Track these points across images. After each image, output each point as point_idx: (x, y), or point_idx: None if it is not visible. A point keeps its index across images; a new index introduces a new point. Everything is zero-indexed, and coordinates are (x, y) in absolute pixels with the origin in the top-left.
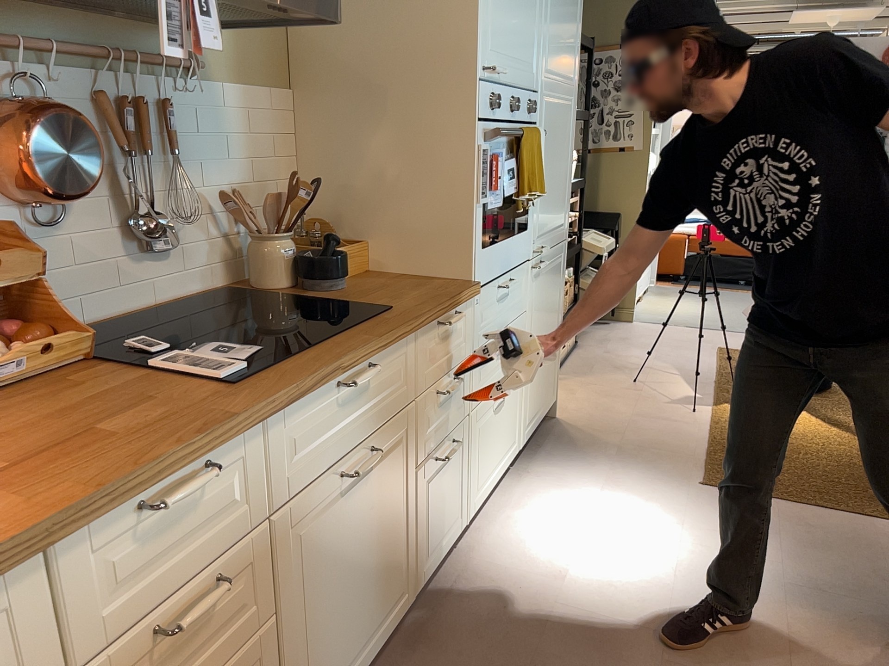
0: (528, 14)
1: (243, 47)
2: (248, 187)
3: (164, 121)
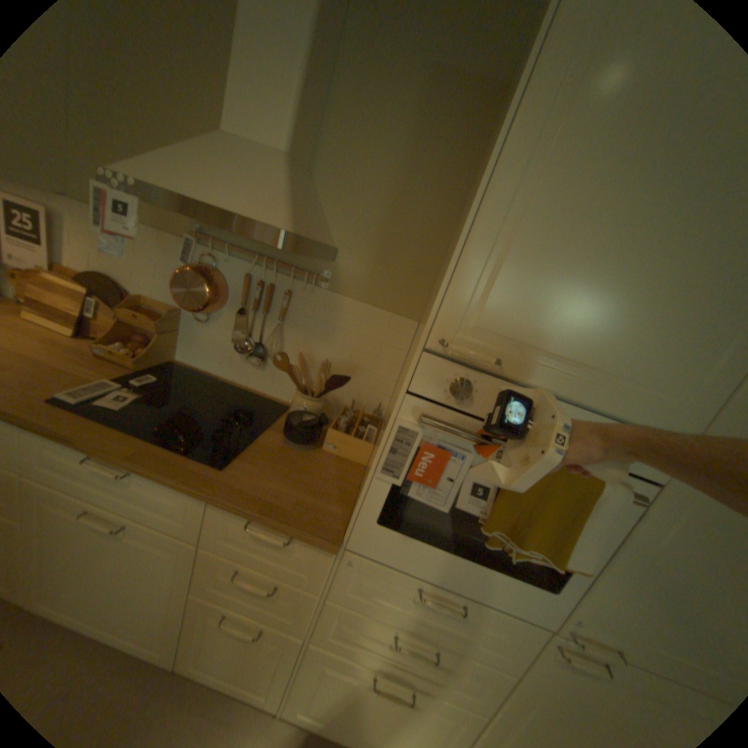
0: (680, 311)
1: (378, 280)
2: (339, 364)
3: (288, 302)
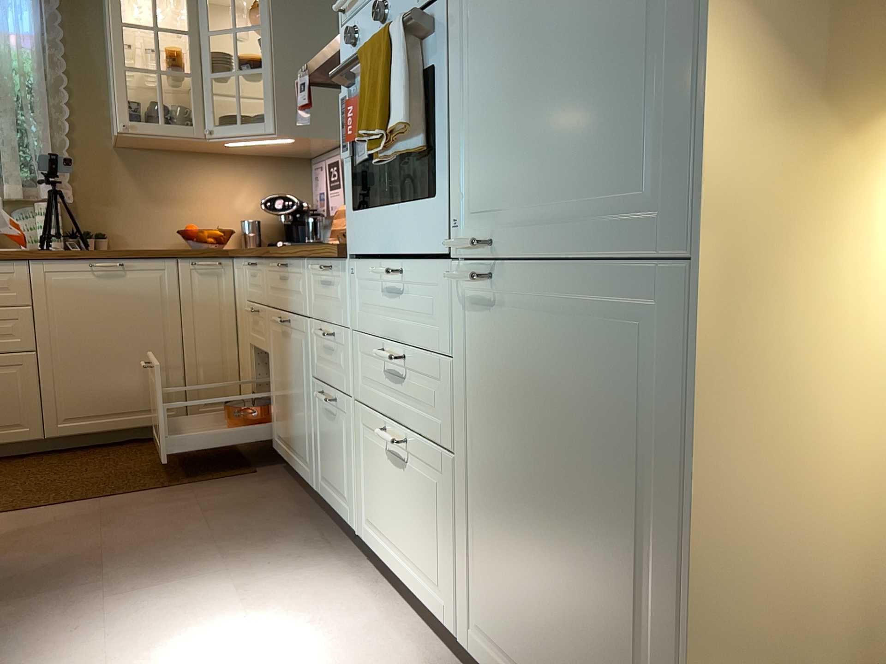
0: None
1: None
2: None
3: None
